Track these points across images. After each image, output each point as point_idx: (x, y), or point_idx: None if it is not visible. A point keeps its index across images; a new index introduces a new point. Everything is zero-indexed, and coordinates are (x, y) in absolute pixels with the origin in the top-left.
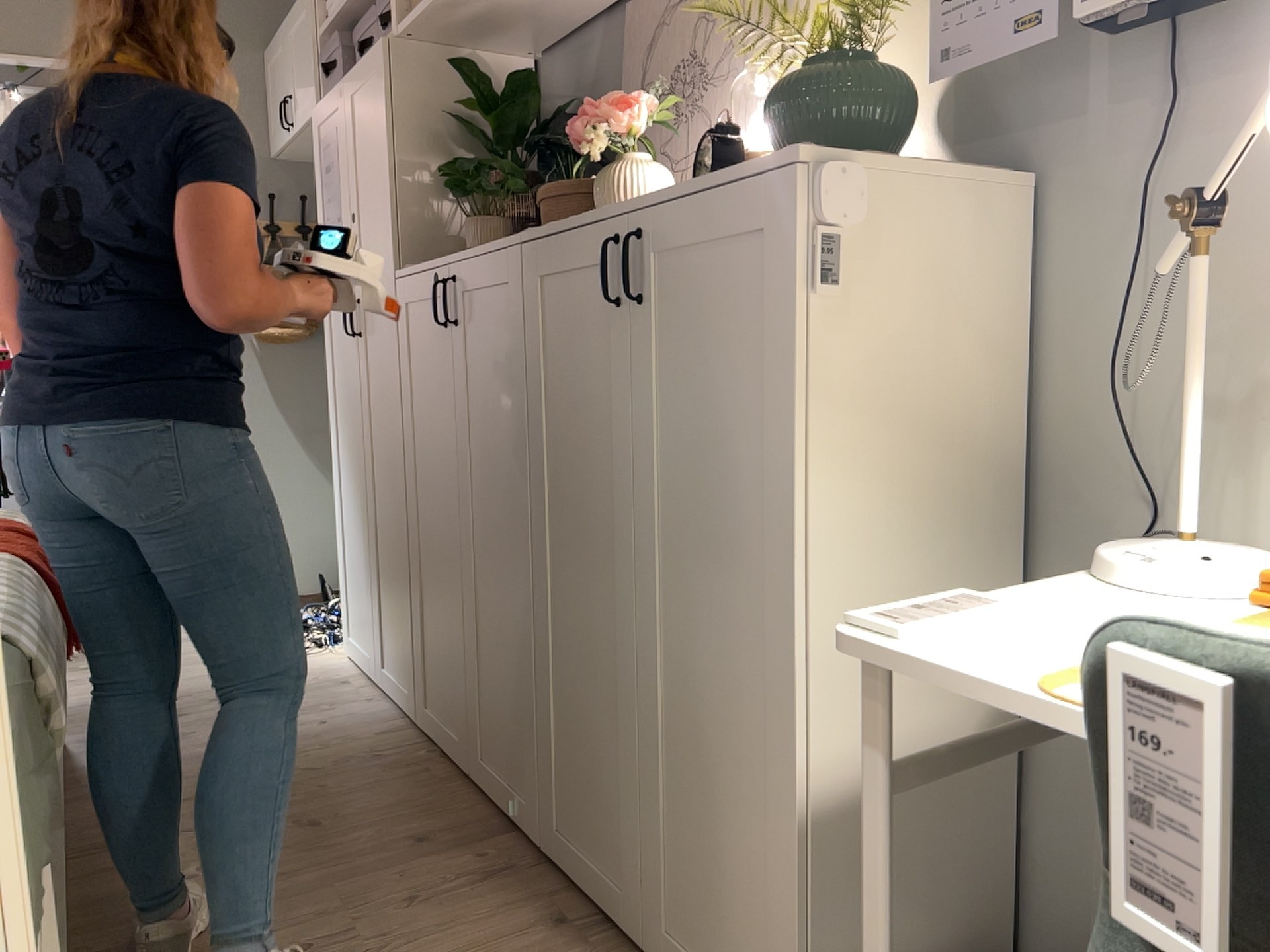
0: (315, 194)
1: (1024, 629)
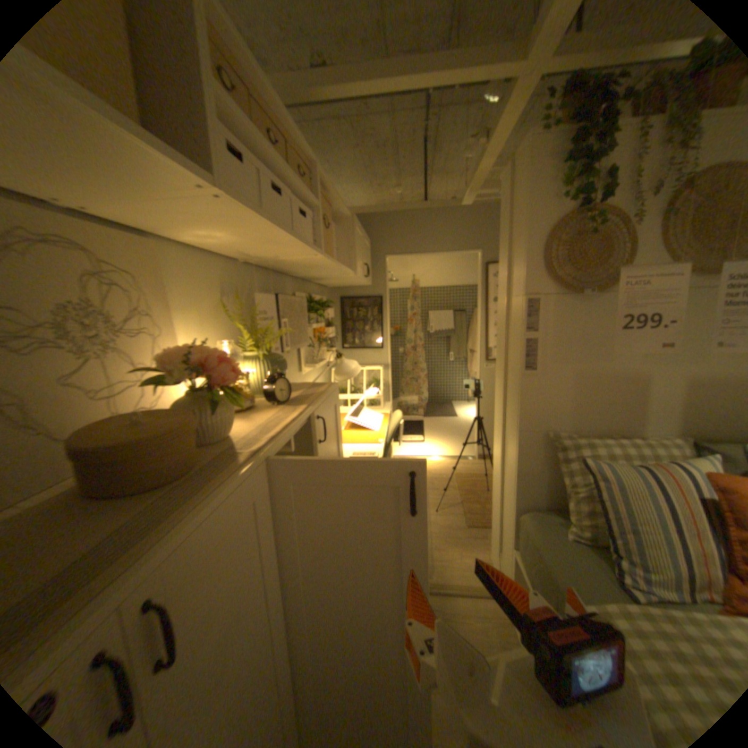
0: None
1: (355, 450)
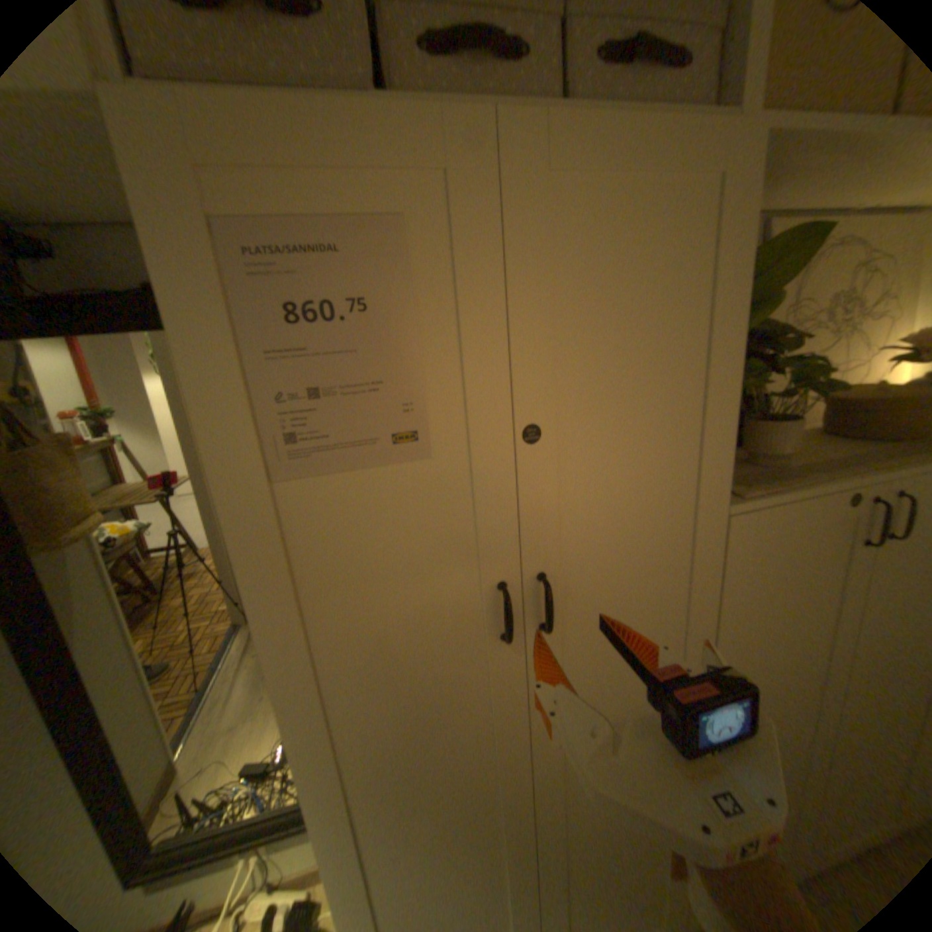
0: (181, 369)
1: None
